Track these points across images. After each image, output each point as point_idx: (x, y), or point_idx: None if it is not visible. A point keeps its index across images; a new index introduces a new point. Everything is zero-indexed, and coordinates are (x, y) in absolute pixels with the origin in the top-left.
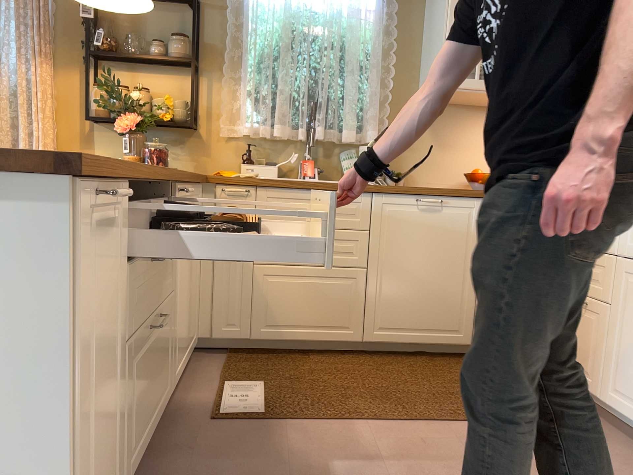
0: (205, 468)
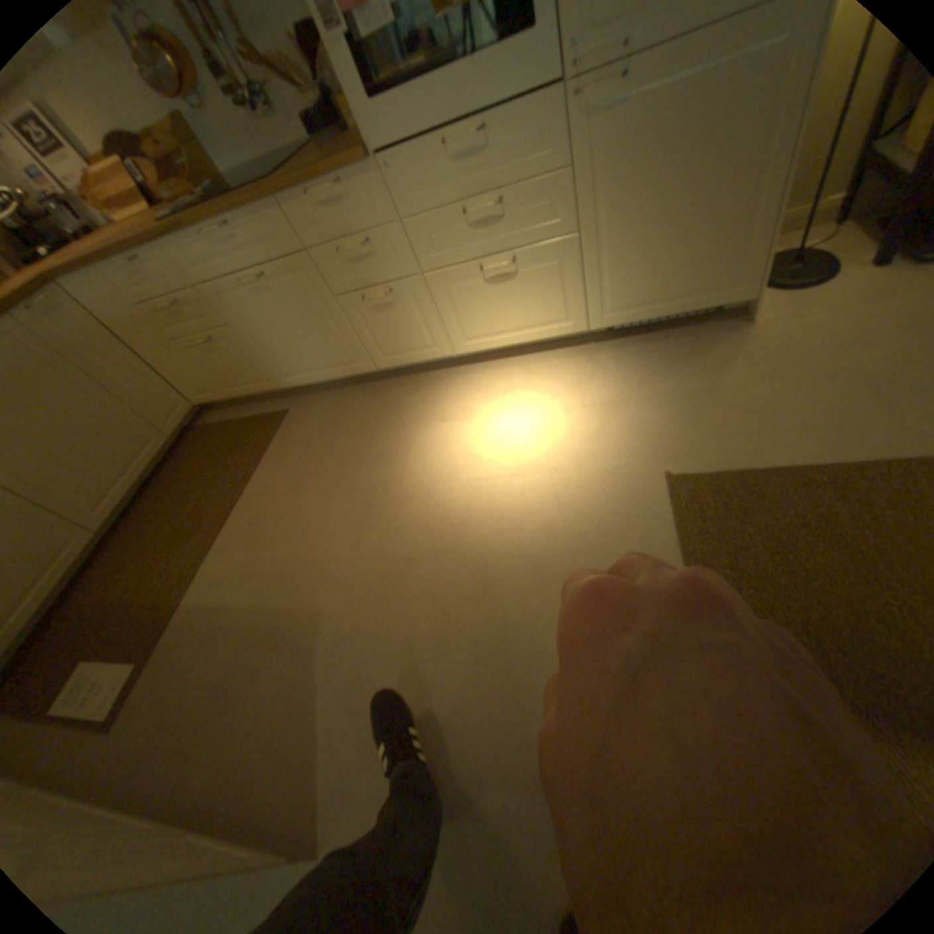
0: (176, 735)
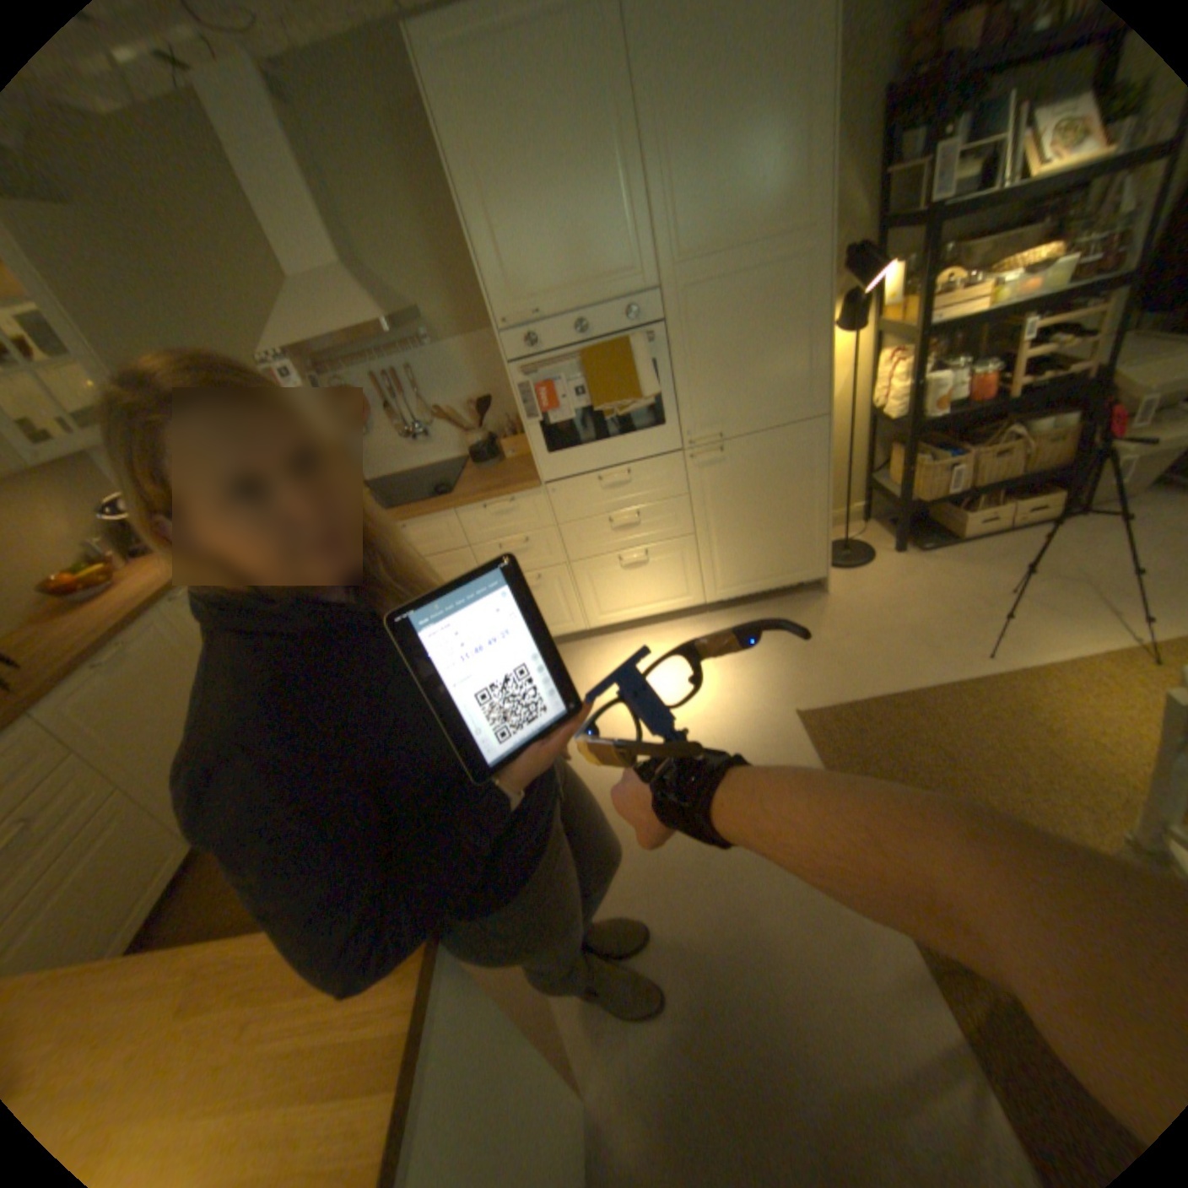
0: None
